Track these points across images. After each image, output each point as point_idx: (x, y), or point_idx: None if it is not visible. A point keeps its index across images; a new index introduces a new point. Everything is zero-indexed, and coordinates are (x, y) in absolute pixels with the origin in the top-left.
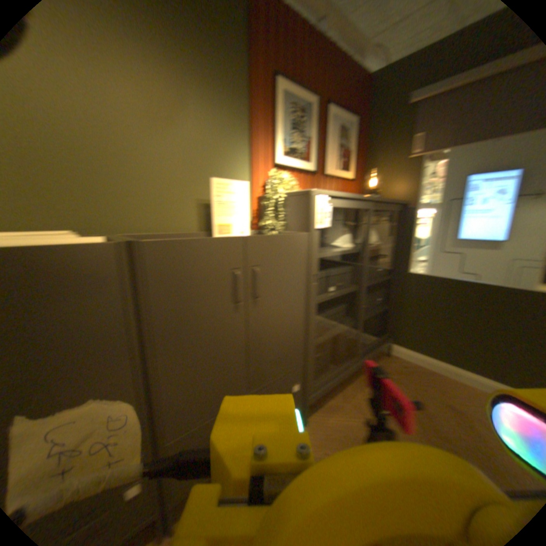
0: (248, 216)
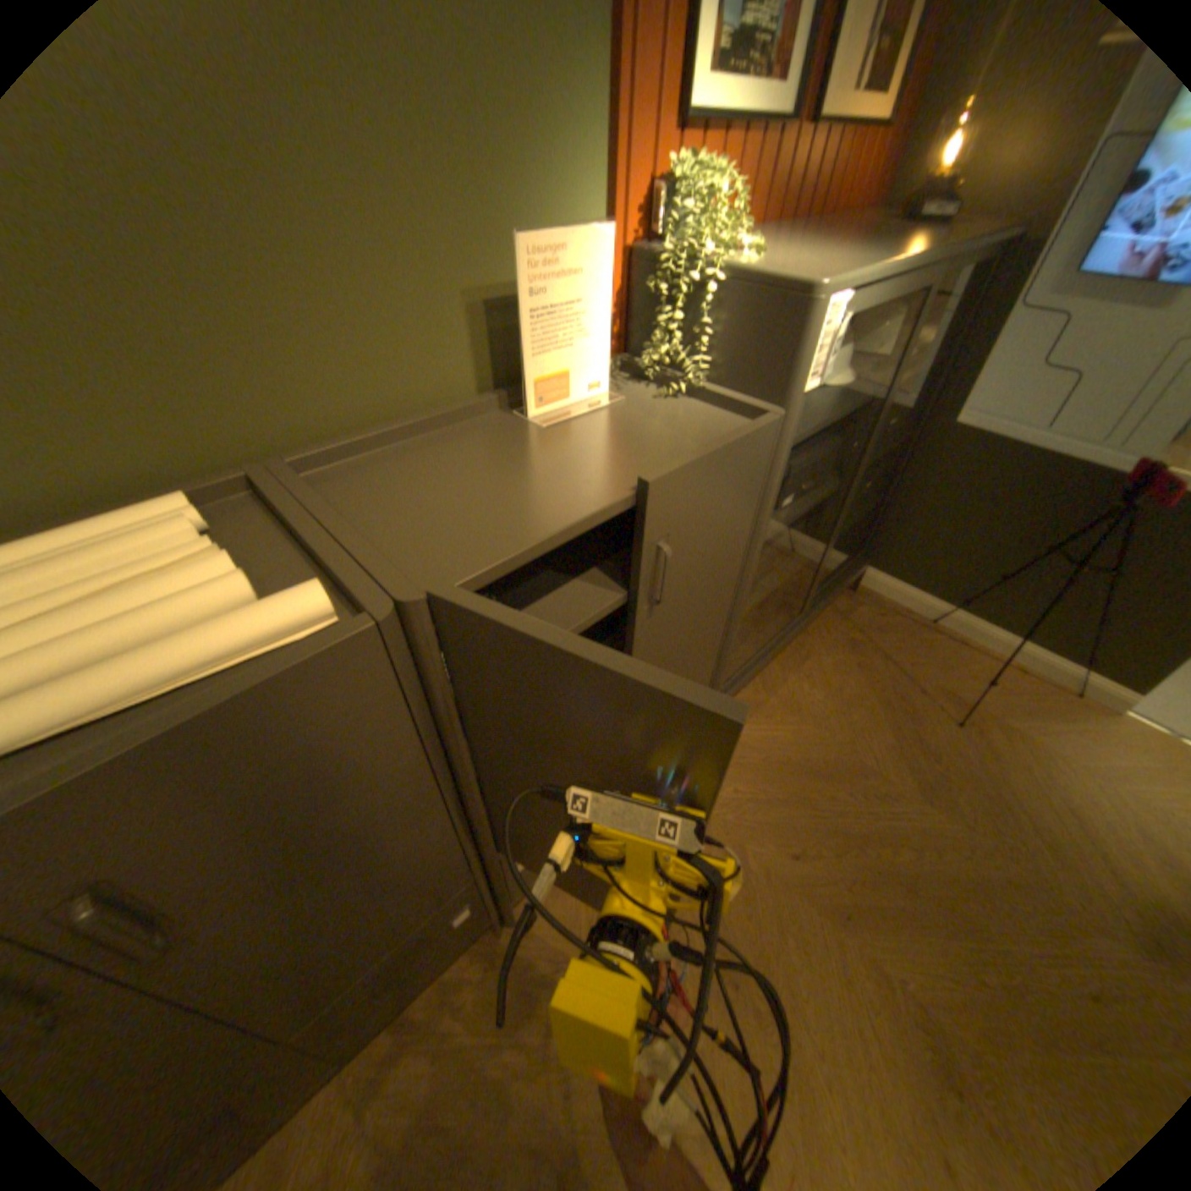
0: (604, 341)
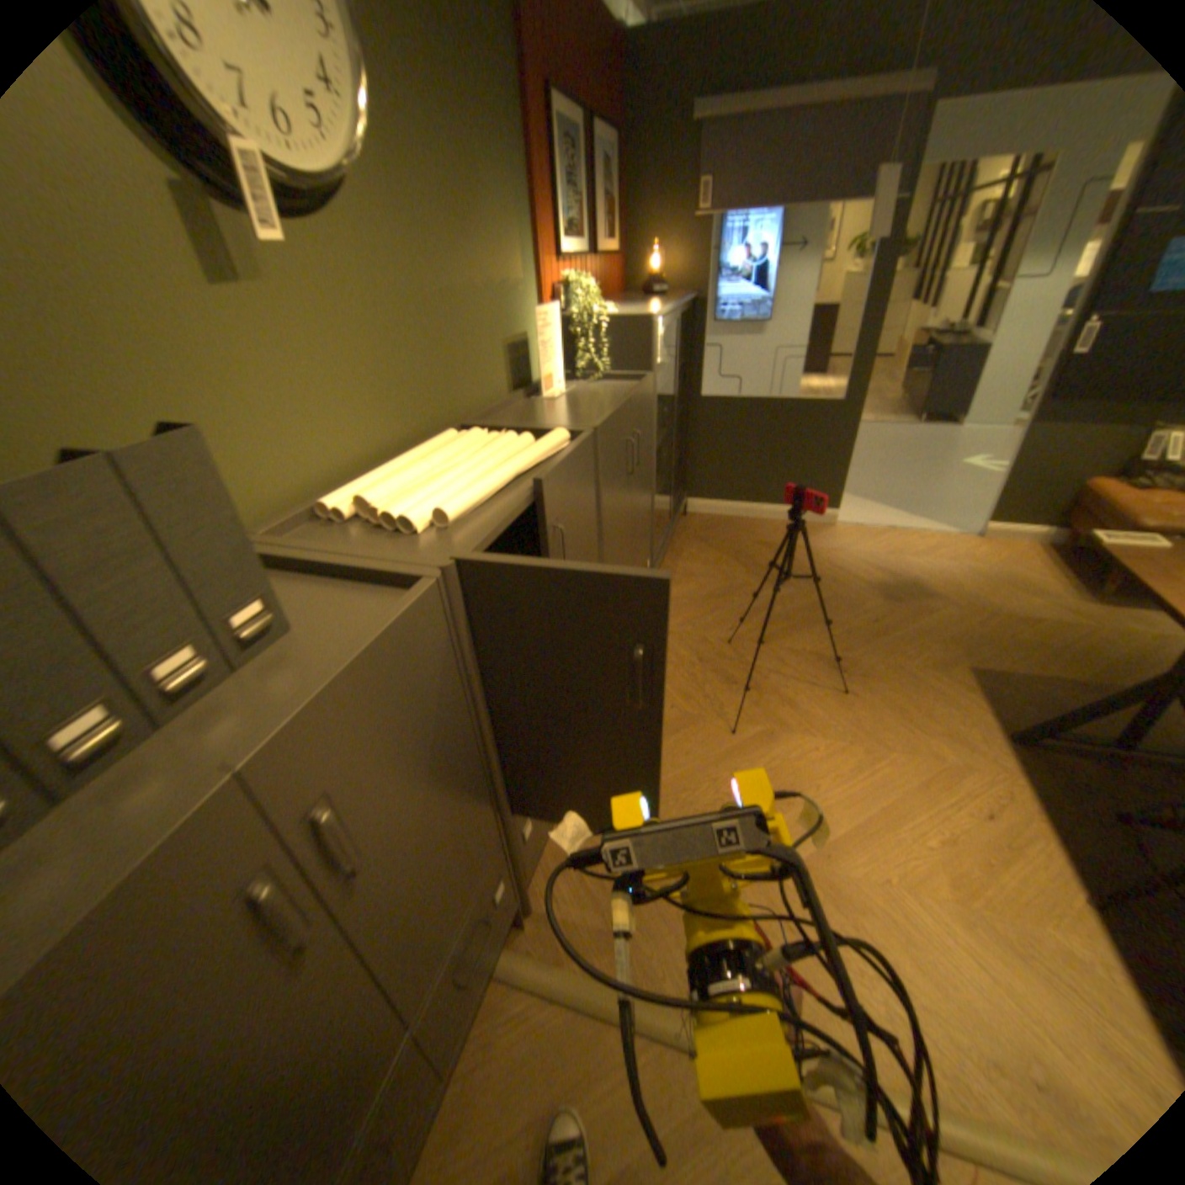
0: (561, 359)
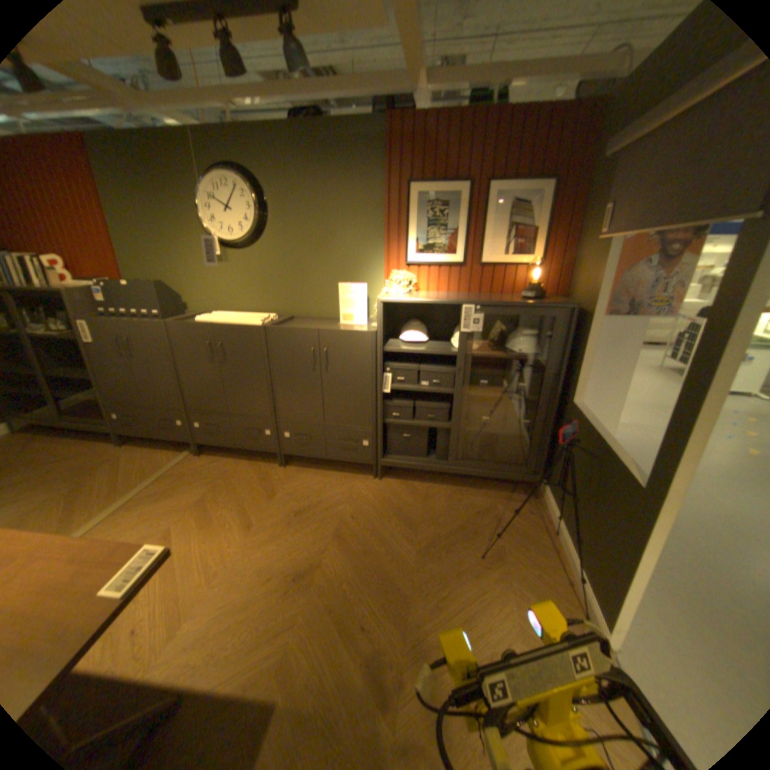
0: (366, 310)
